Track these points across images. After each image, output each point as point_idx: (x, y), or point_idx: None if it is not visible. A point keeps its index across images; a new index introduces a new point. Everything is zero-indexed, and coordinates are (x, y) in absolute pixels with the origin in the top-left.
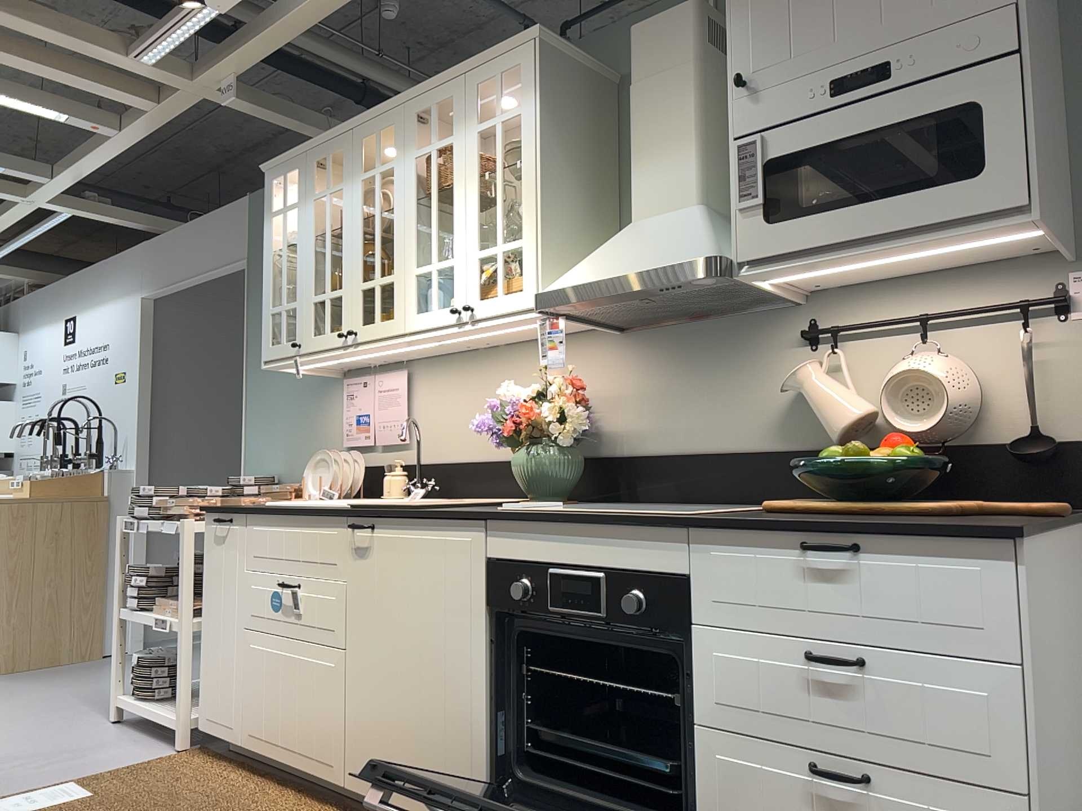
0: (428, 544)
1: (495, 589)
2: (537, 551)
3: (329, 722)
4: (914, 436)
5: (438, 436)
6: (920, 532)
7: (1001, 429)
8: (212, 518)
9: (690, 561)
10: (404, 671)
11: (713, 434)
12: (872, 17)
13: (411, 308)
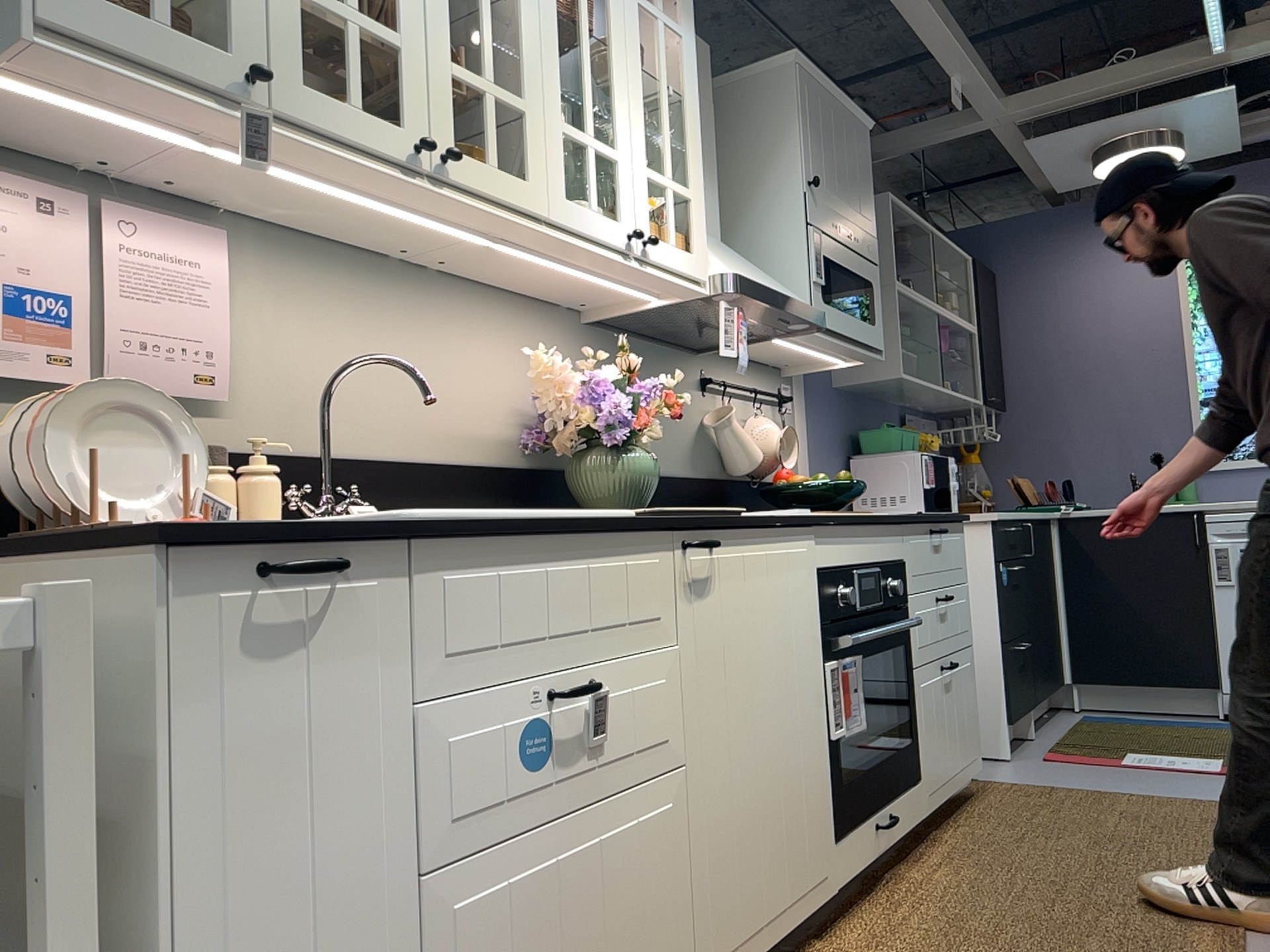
0: (776, 560)
1: (826, 600)
2: (847, 554)
3: (670, 915)
4: (766, 473)
5: (303, 401)
6: (957, 520)
7: (773, 473)
8: (209, 568)
9: (905, 548)
10: (763, 744)
11: (658, 457)
12: (849, 199)
13: (562, 186)
